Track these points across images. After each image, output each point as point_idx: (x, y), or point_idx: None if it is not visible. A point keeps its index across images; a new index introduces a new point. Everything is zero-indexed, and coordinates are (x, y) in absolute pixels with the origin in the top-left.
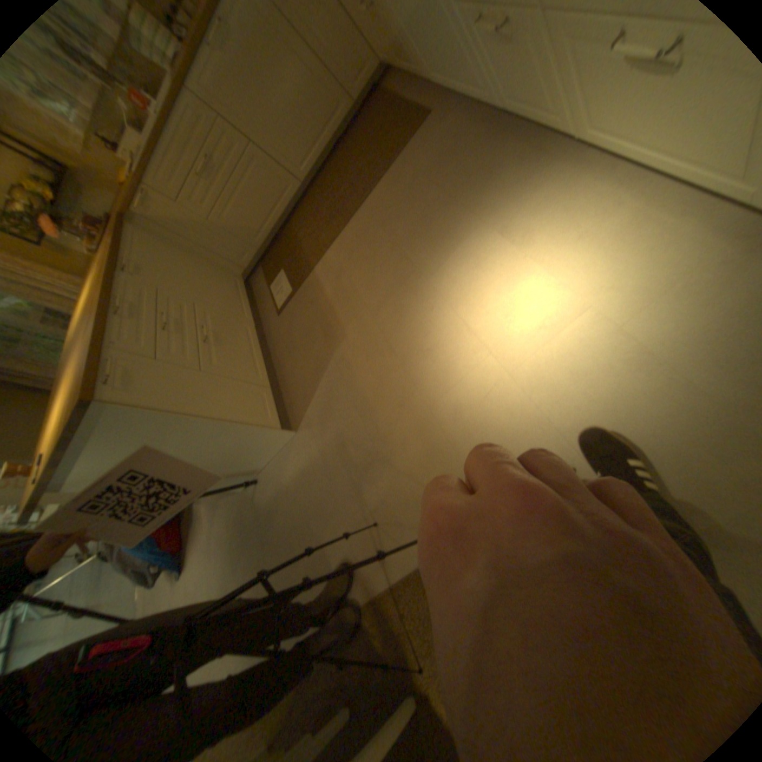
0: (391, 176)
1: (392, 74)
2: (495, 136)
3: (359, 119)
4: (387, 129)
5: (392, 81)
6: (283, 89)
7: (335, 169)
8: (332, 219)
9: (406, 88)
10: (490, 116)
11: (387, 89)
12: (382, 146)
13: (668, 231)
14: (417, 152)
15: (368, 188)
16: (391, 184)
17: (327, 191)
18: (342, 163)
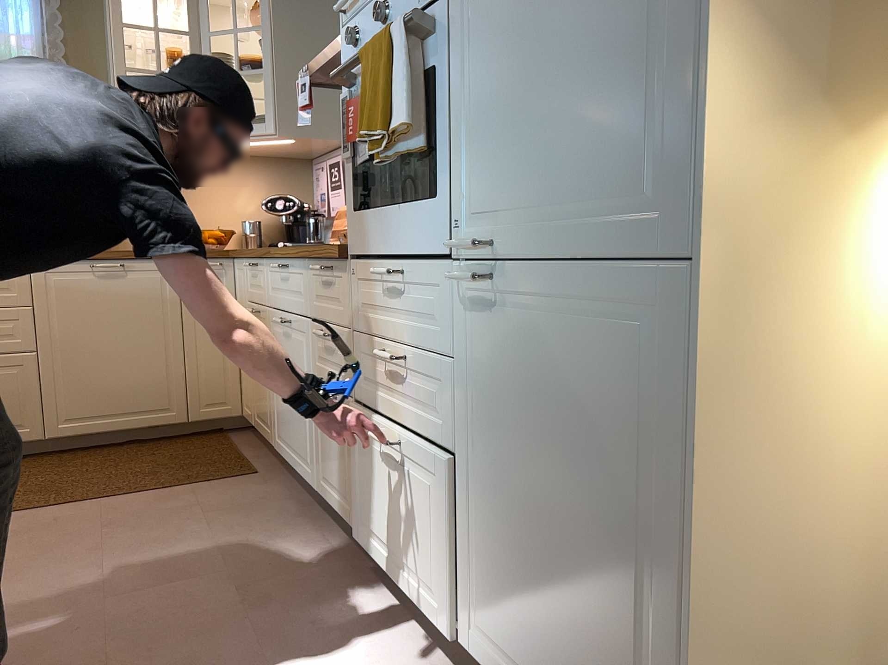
0: (162, 497)
1: (244, 434)
2: (297, 520)
3: (176, 441)
4: (198, 462)
5: (239, 438)
6: (123, 350)
7: (101, 459)
8: (37, 494)
9: (247, 449)
10: (304, 506)
11: (229, 439)
12: (178, 471)
13: (392, 658)
14: (212, 494)
15: (122, 492)
16: (154, 502)
17: (66, 470)
18: (116, 459)
